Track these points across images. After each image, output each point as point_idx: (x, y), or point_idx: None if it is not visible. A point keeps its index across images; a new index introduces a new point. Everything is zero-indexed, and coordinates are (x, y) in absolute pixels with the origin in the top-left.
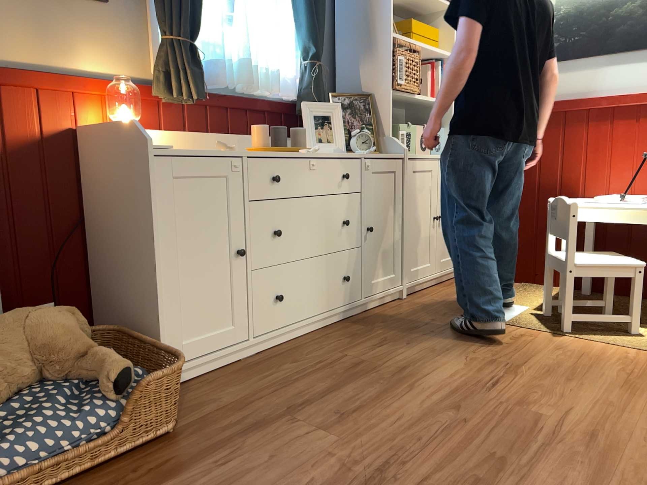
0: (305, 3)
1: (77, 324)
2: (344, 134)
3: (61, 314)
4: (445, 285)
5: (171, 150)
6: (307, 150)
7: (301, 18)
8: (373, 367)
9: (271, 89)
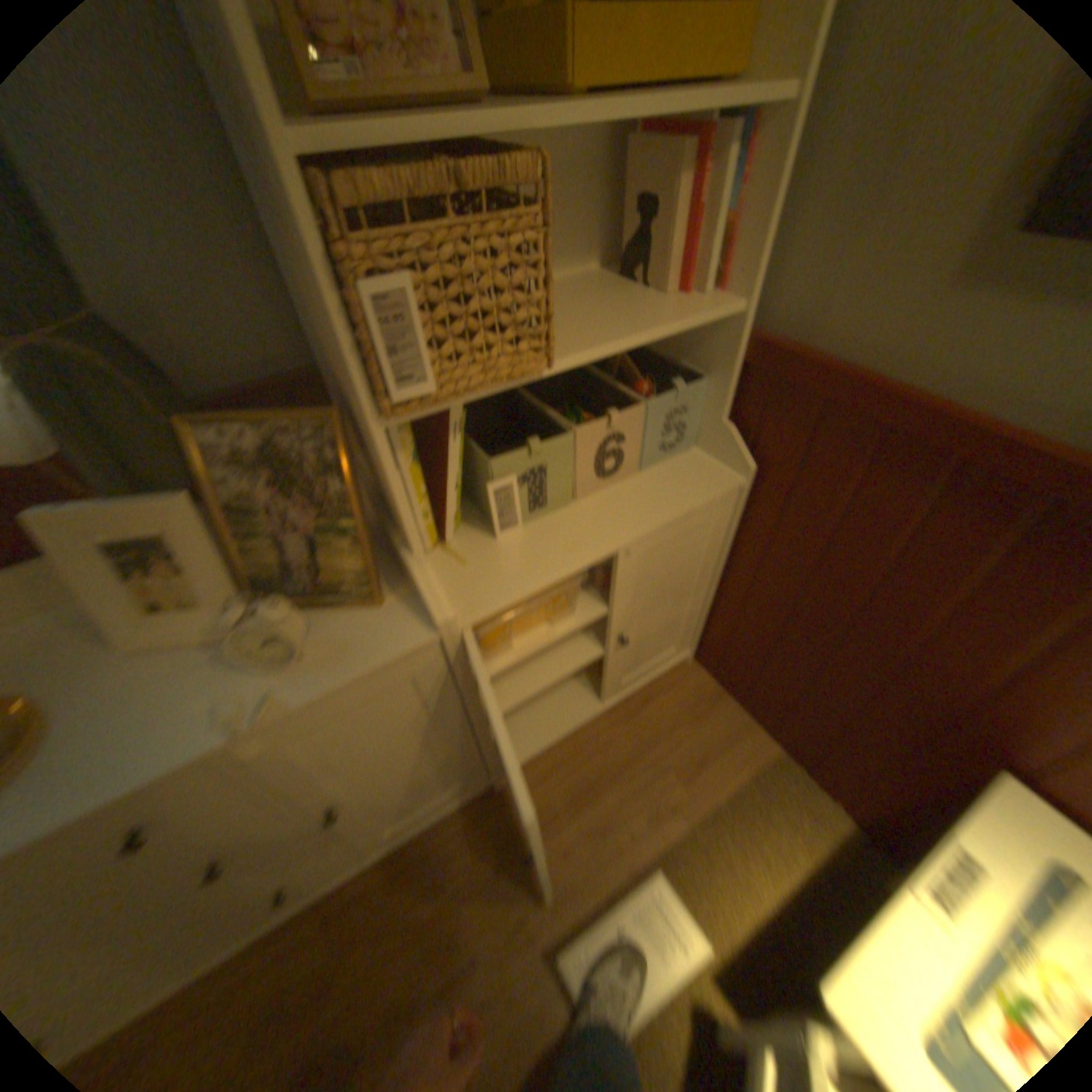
0: None
1: None
2: (226, 592)
3: None
4: (625, 714)
5: None
6: None
7: None
8: None
9: None
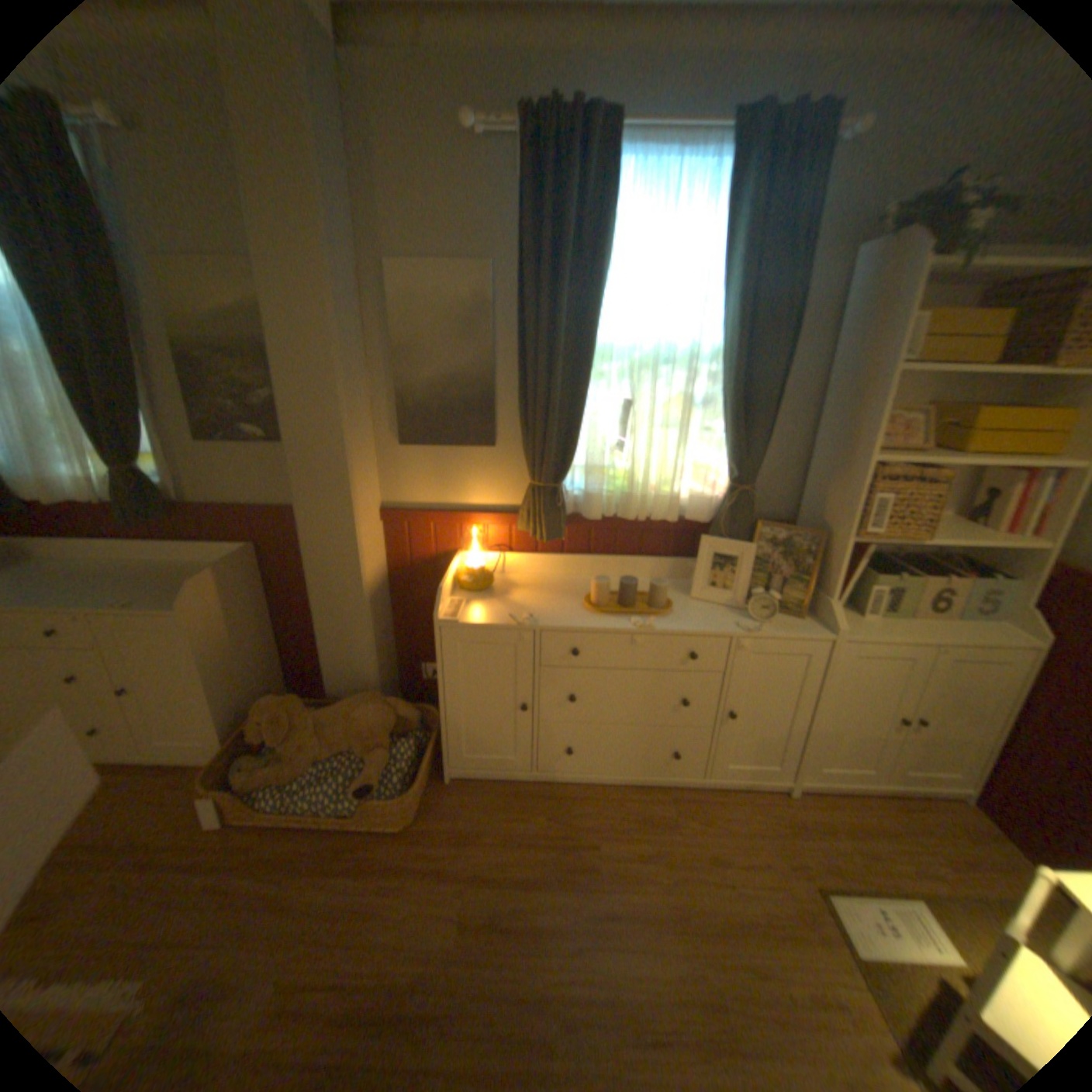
0: (731, 417)
1: (389, 720)
2: (747, 587)
3: (377, 713)
4: (903, 810)
5: (469, 616)
6: (636, 623)
7: (728, 432)
8: (595, 889)
9: (665, 518)
